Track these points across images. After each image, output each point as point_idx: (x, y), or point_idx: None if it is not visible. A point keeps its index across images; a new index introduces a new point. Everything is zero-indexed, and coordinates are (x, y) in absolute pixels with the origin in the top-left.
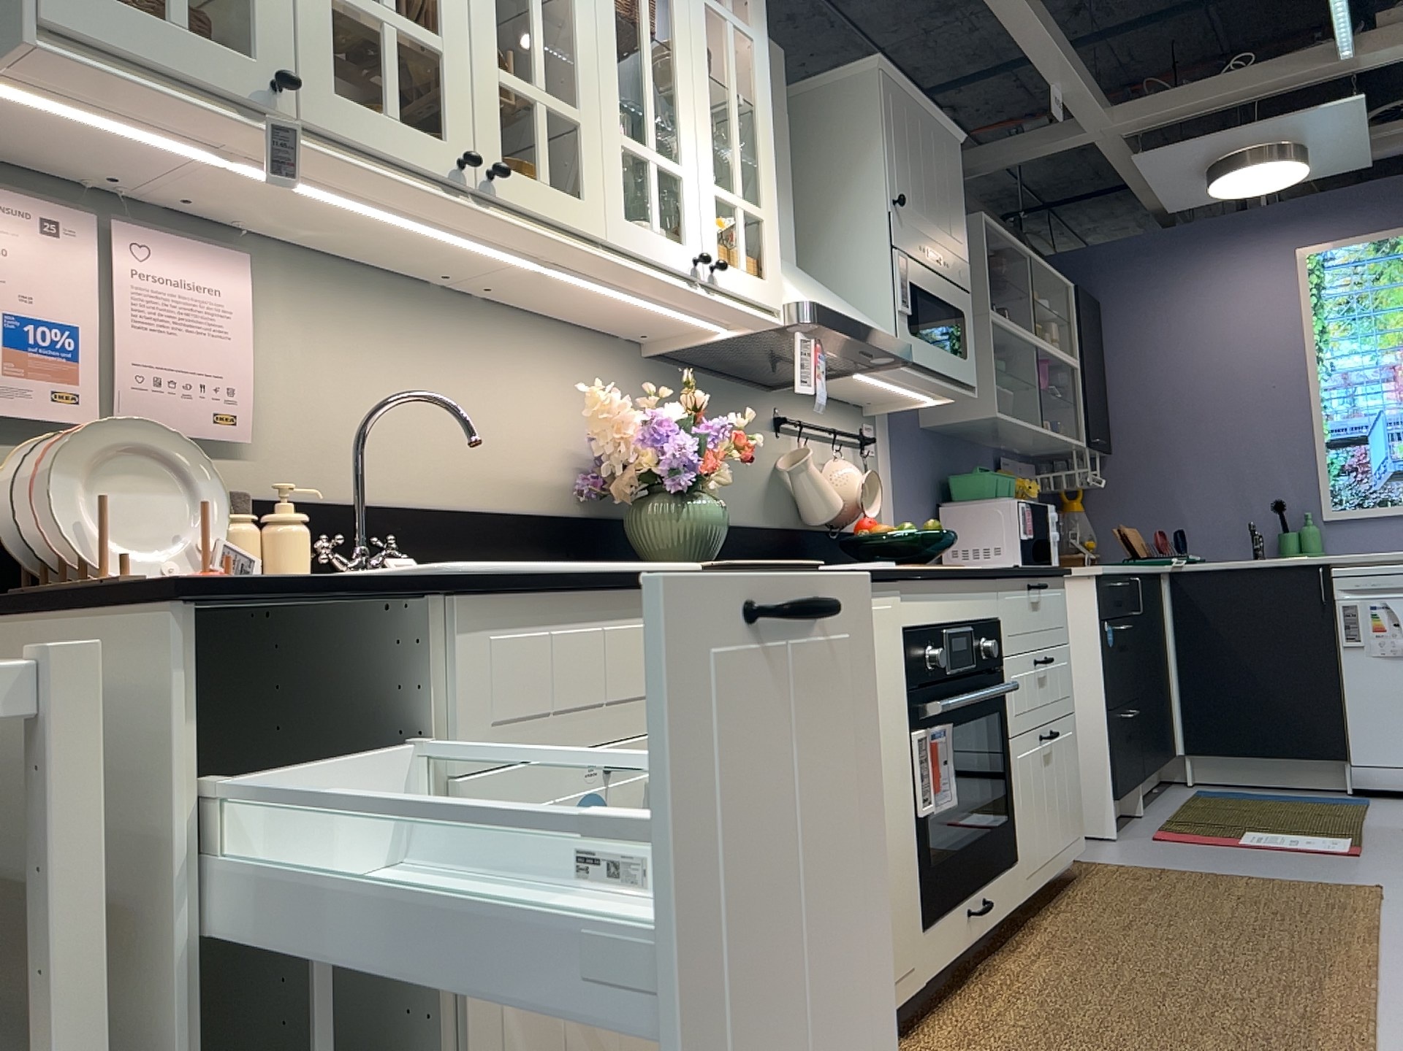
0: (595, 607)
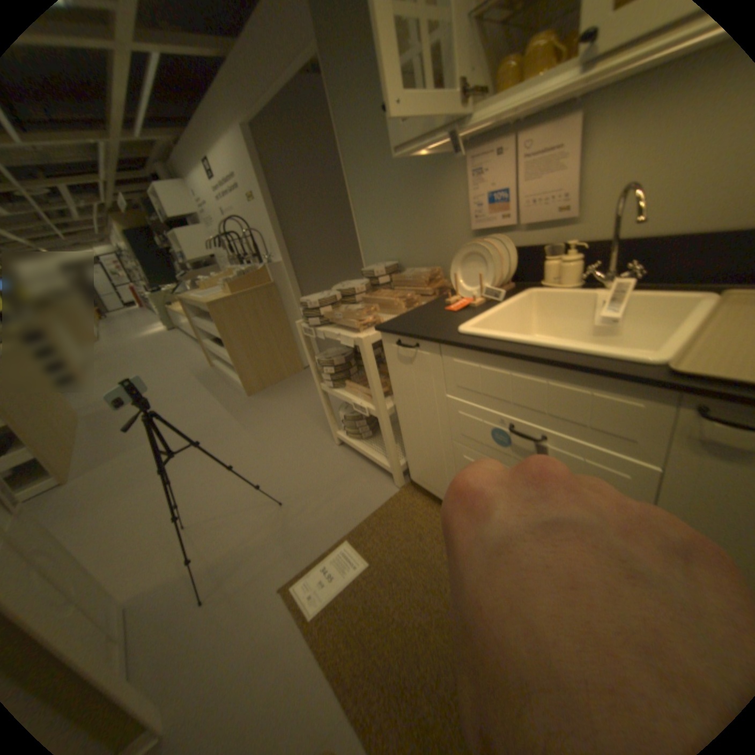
0: (510, 365)
